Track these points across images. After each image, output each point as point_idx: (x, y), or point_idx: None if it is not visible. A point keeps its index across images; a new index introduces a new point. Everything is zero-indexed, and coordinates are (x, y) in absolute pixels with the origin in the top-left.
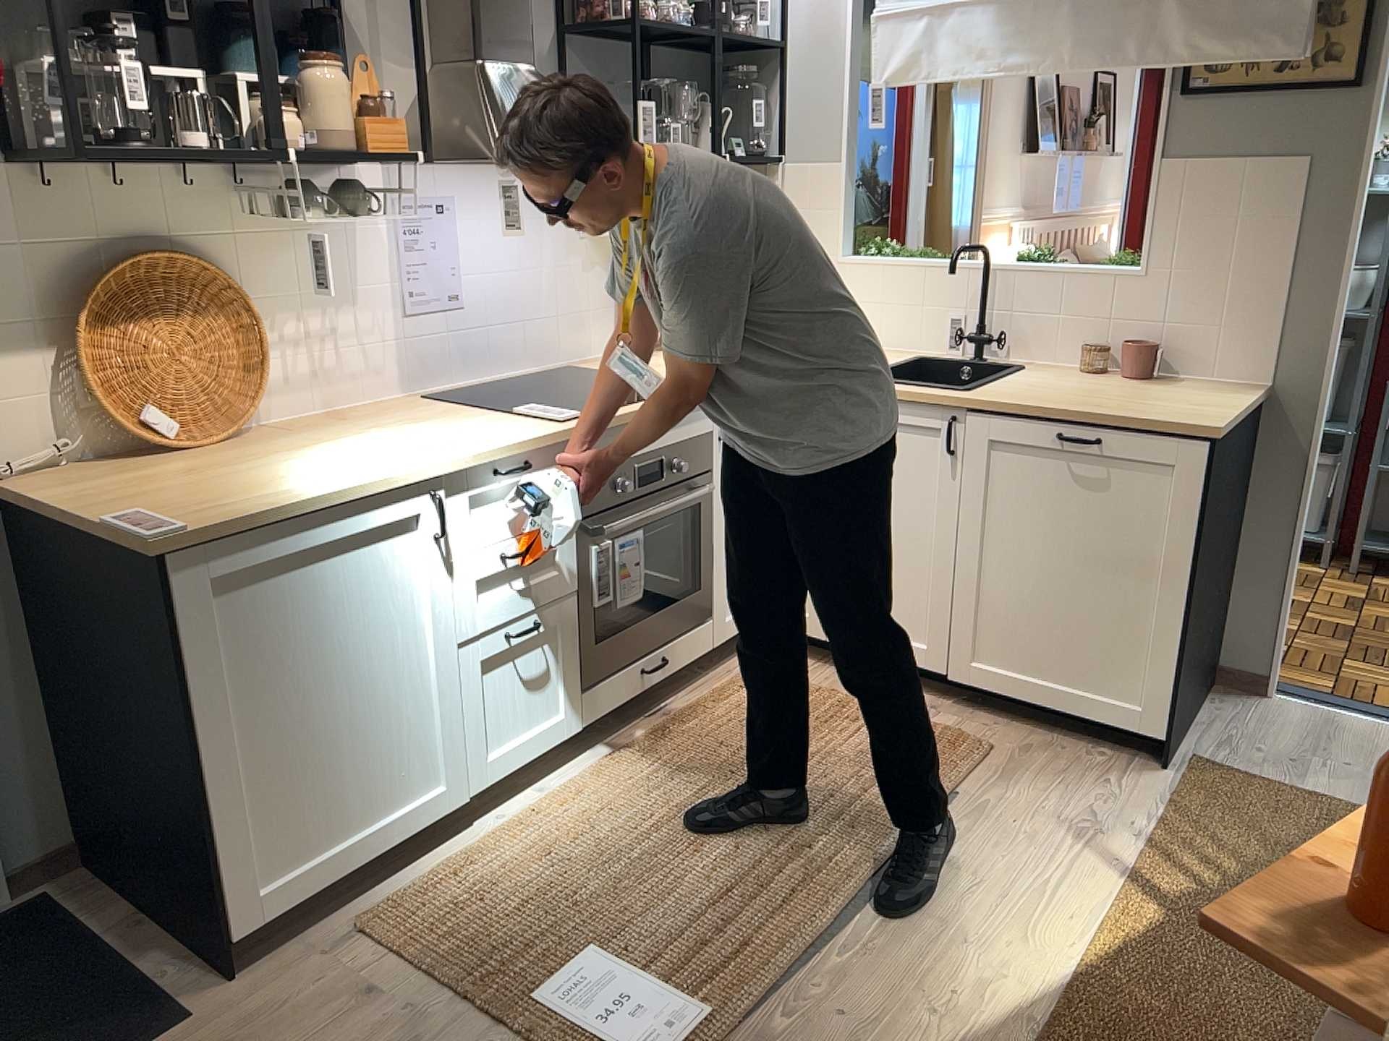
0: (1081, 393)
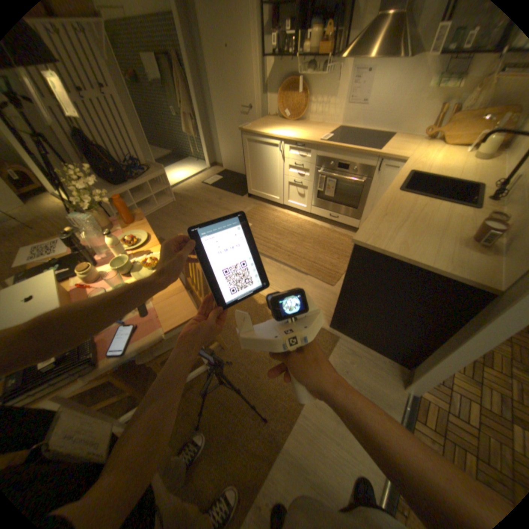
0: (416, 216)
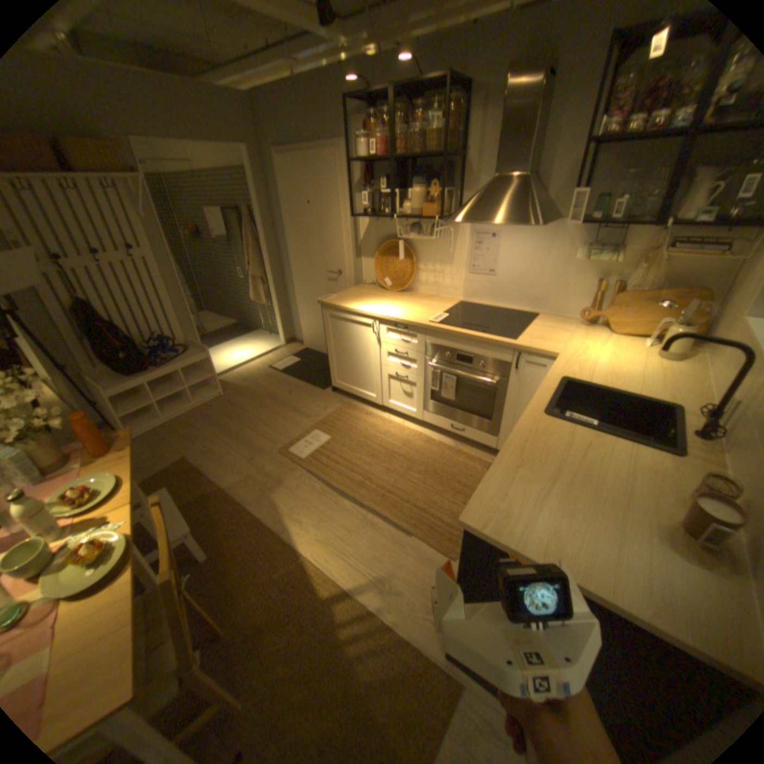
0: (575, 469)
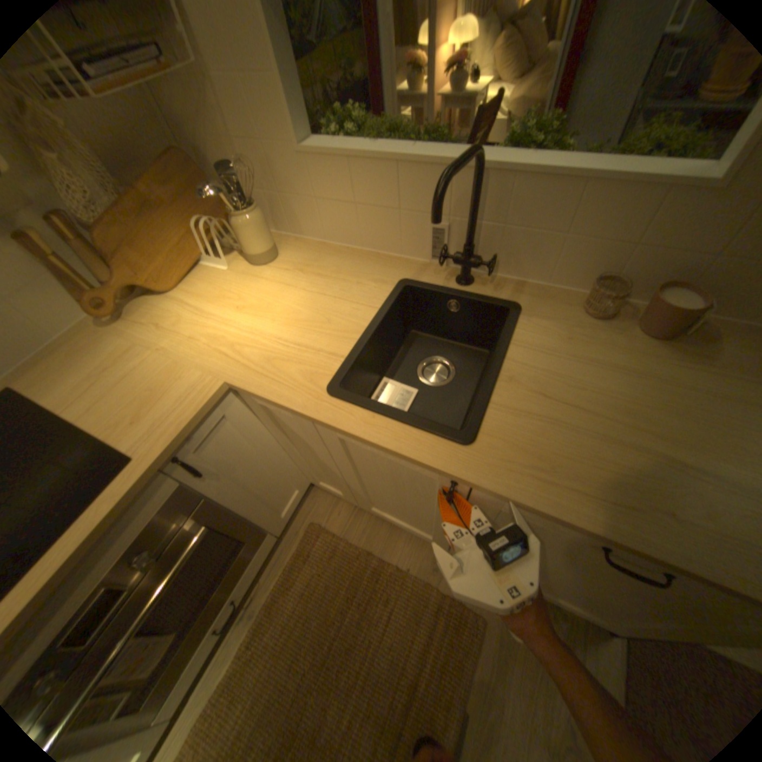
0: (614, 424)
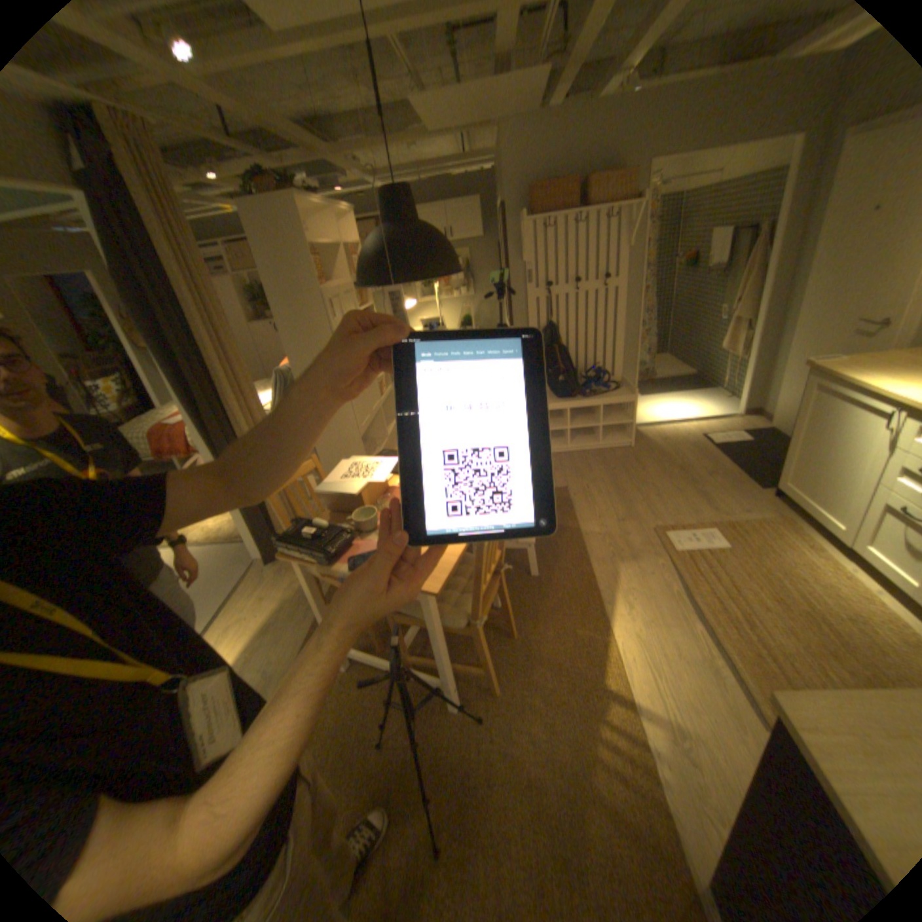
0: None
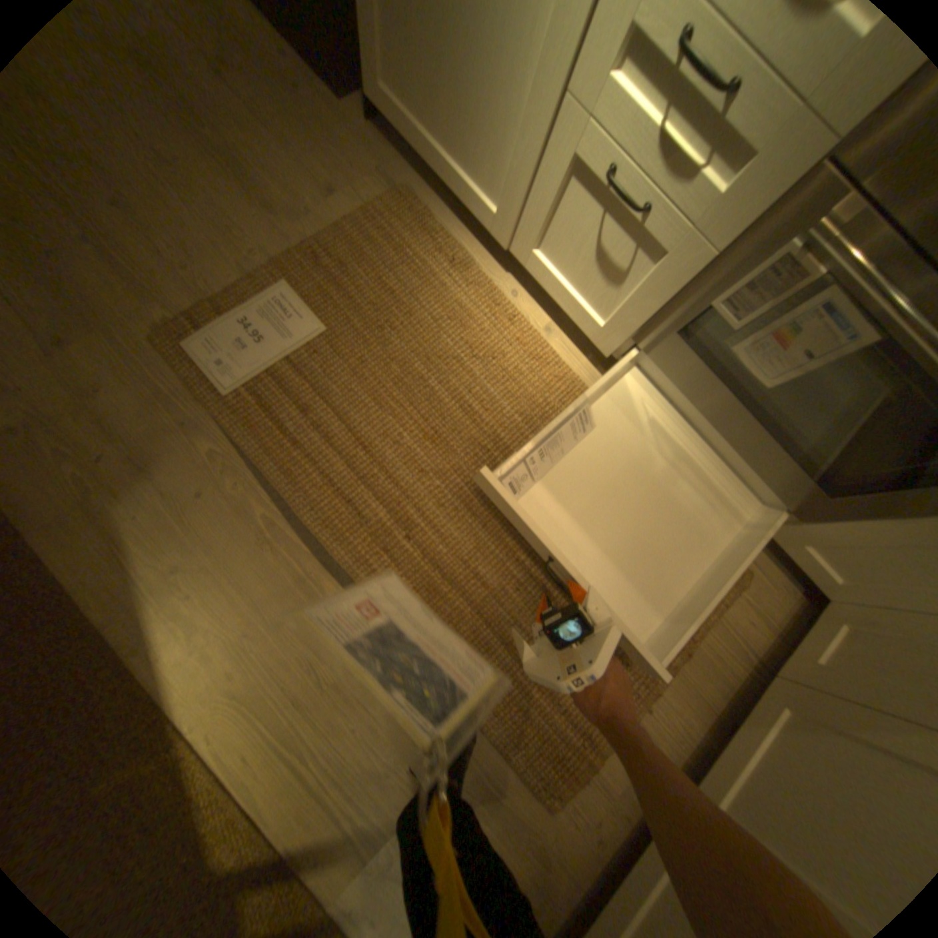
0: None
